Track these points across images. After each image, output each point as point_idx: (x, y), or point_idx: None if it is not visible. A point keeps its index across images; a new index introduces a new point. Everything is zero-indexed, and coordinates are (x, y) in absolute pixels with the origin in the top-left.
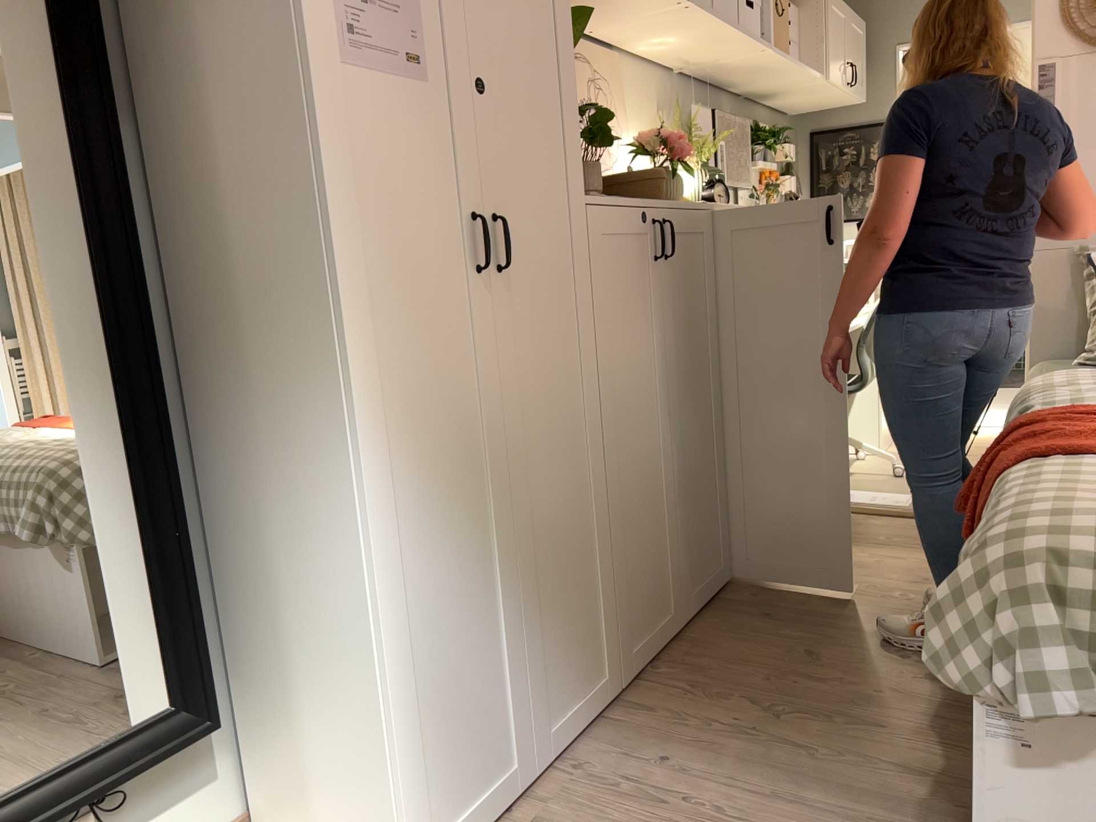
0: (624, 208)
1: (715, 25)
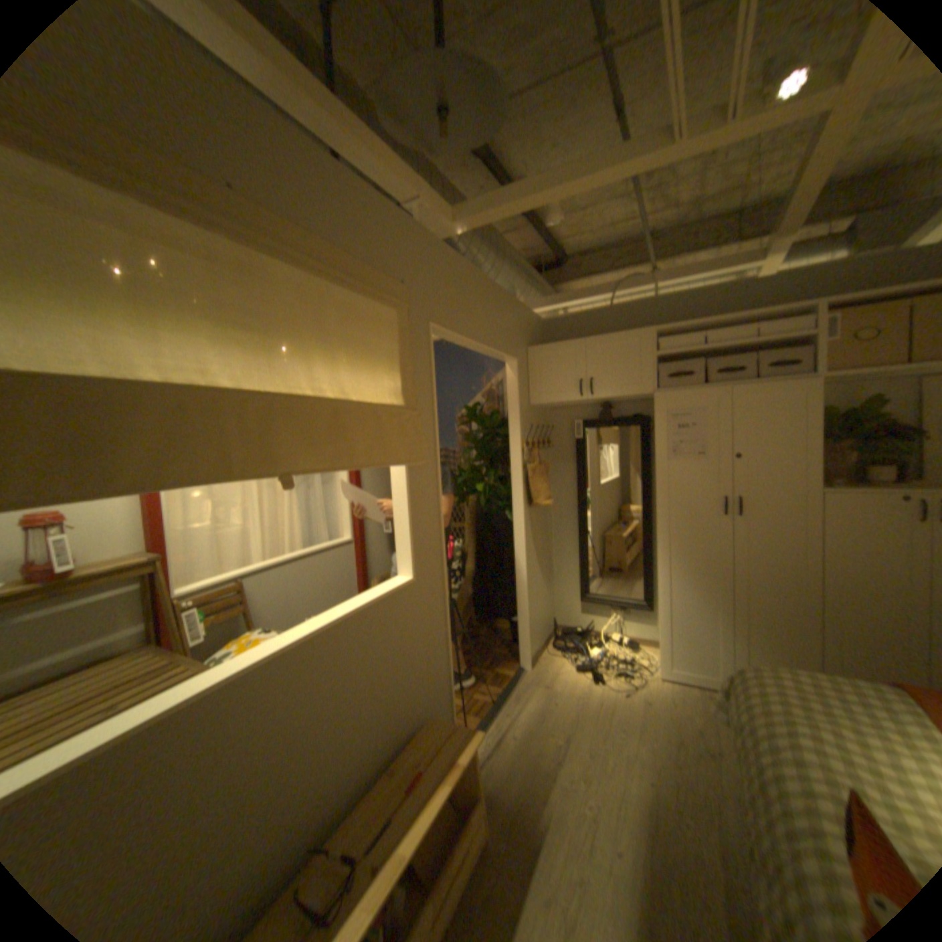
0: (874, 497)
1: None
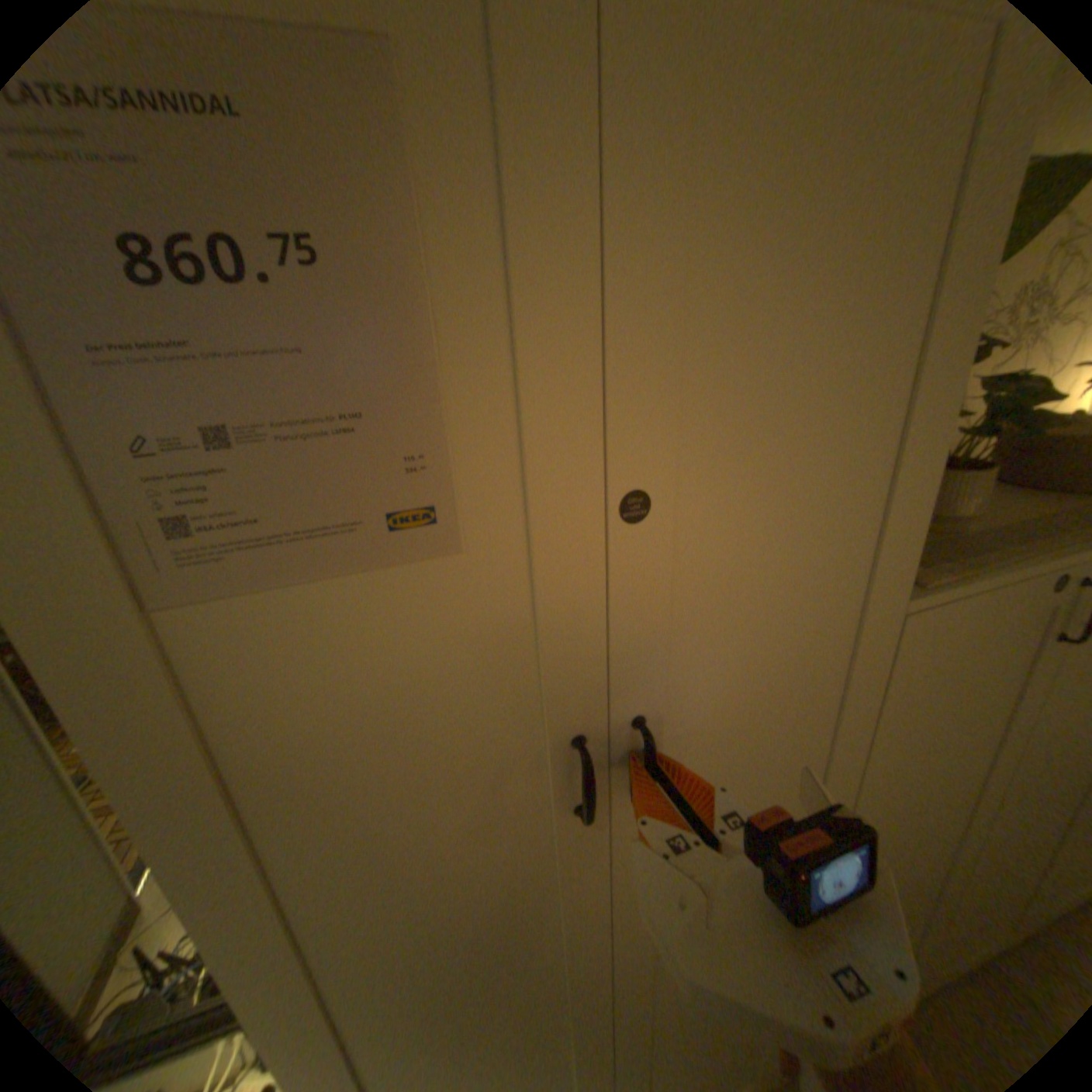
0: (1012, 589)
1: None
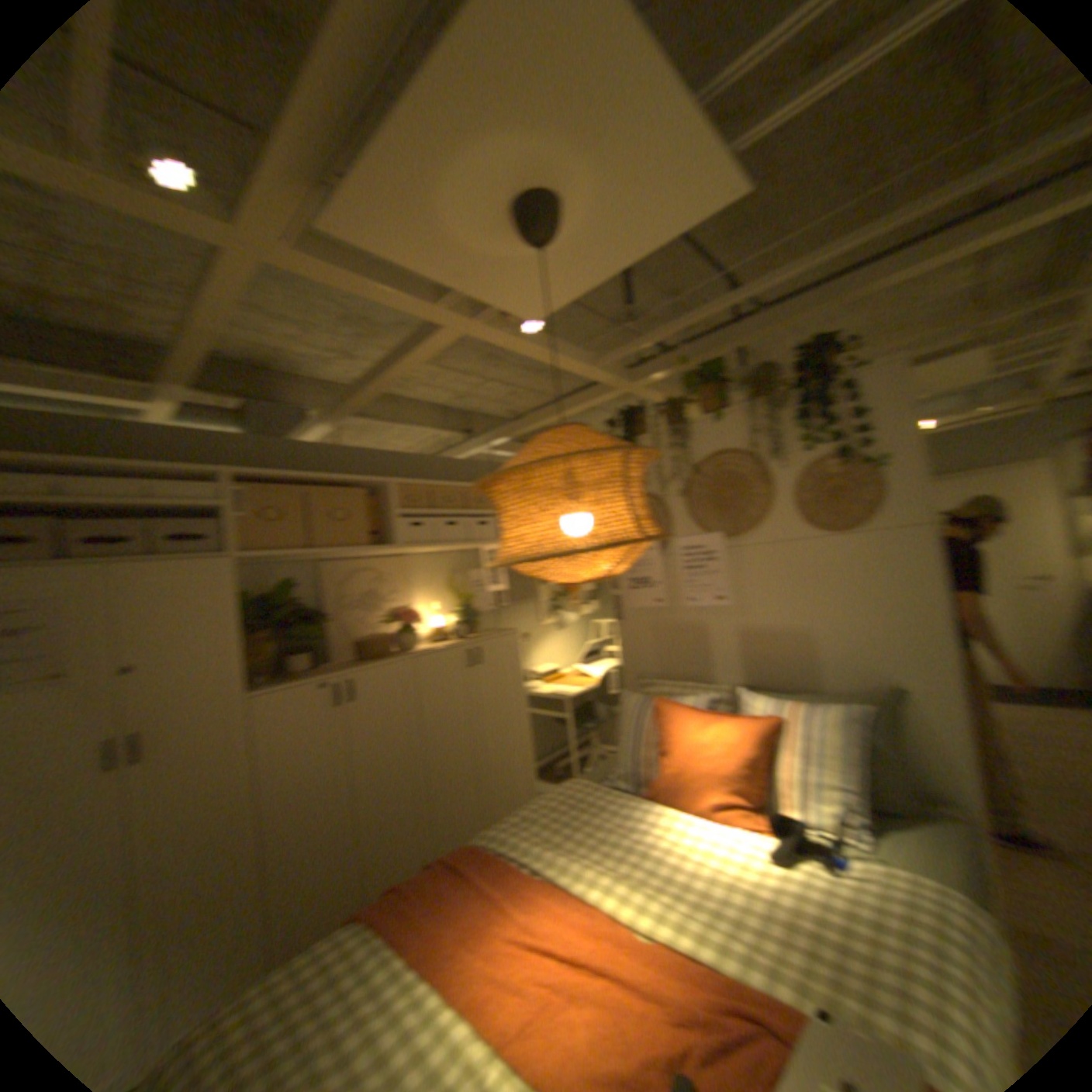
0: (290, 688)
1: (434, 547)
